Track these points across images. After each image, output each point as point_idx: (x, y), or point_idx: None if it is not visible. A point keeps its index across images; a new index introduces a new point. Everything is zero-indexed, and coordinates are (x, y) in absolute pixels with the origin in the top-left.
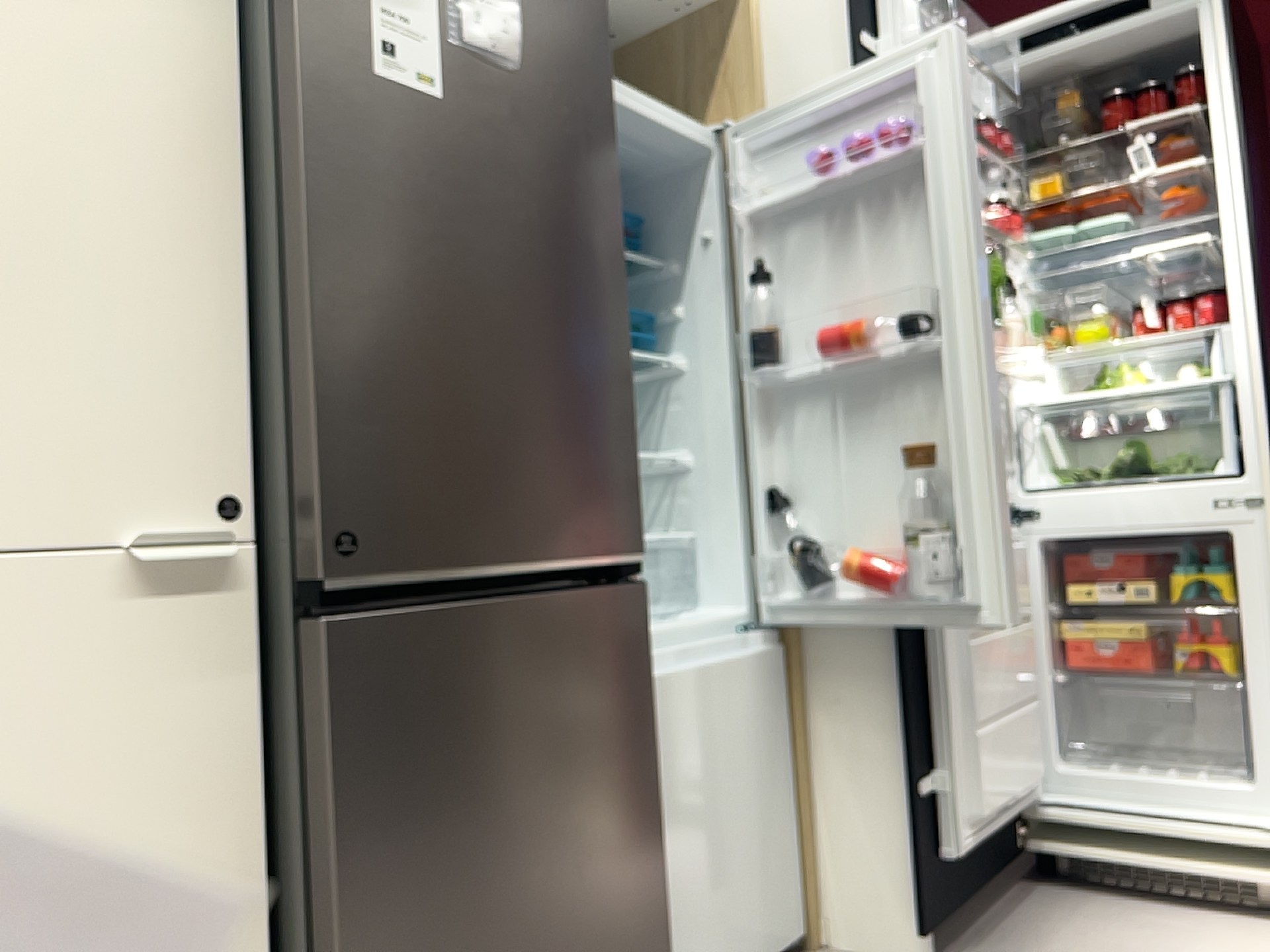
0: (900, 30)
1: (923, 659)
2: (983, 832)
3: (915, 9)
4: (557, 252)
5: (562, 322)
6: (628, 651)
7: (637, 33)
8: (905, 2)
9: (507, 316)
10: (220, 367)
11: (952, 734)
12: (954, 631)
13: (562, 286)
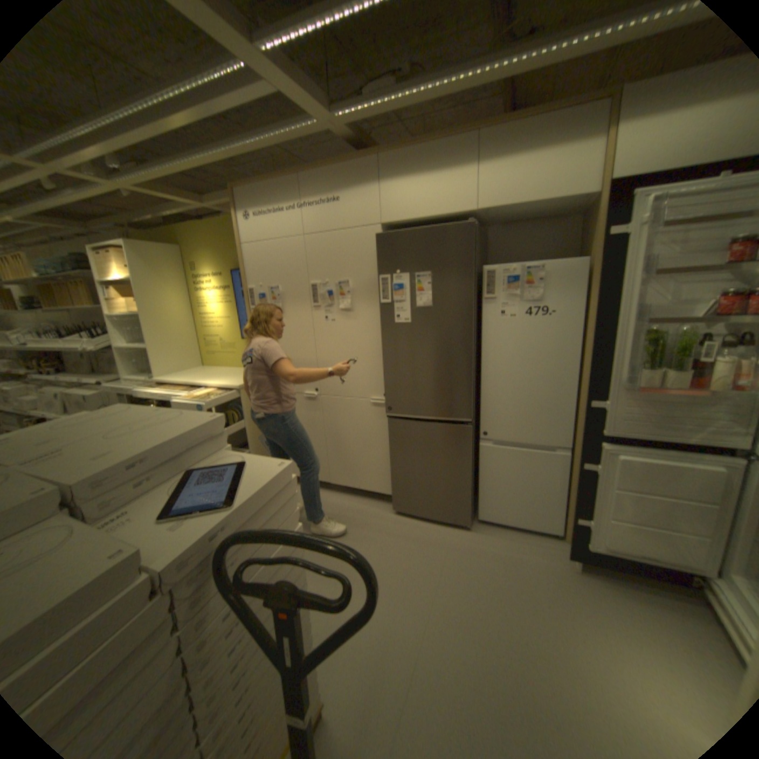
0: (639, 219)
1: (595, 486)
2: (617, 555)
3: (651, 205)
4: (445, 349)
5: (445, 365)
6: (462, 440)
7: (588, 204)
8: (650, 199)
9: (428, 366)
10: (384, 373)
11: (598, 515)
12: (612, 484)
13: (446, 357)
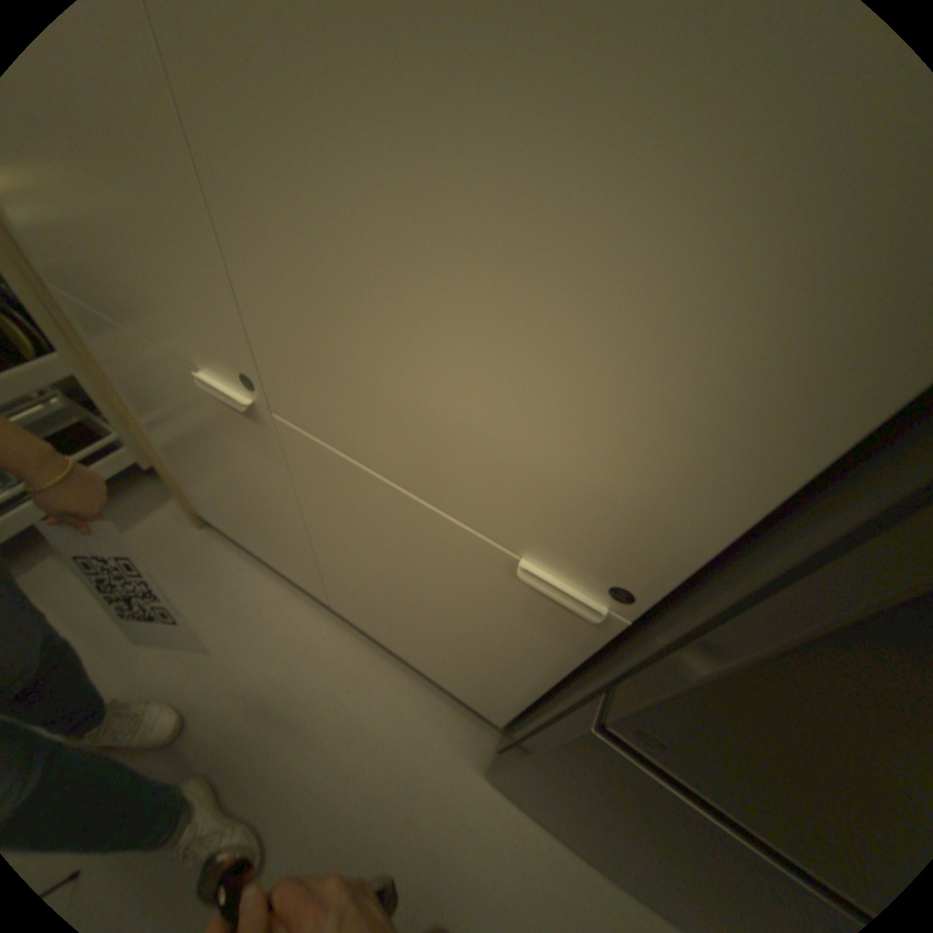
0: None
1: None
2: None
3: None
4: None
5: None
6: None
7: None
8: None
9: None
10: (719, 510)
11: None
12: None
13: None
